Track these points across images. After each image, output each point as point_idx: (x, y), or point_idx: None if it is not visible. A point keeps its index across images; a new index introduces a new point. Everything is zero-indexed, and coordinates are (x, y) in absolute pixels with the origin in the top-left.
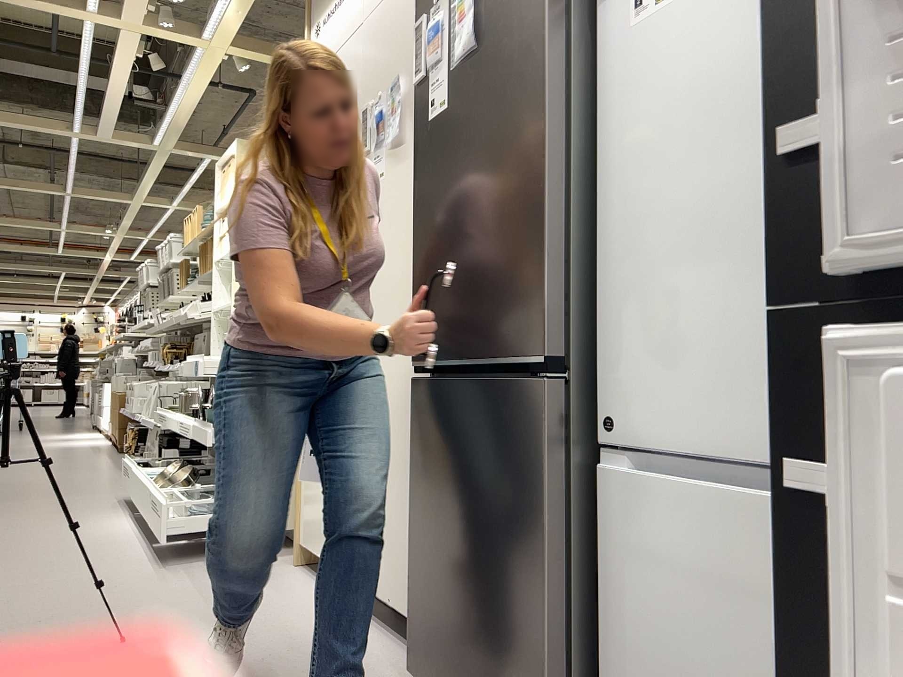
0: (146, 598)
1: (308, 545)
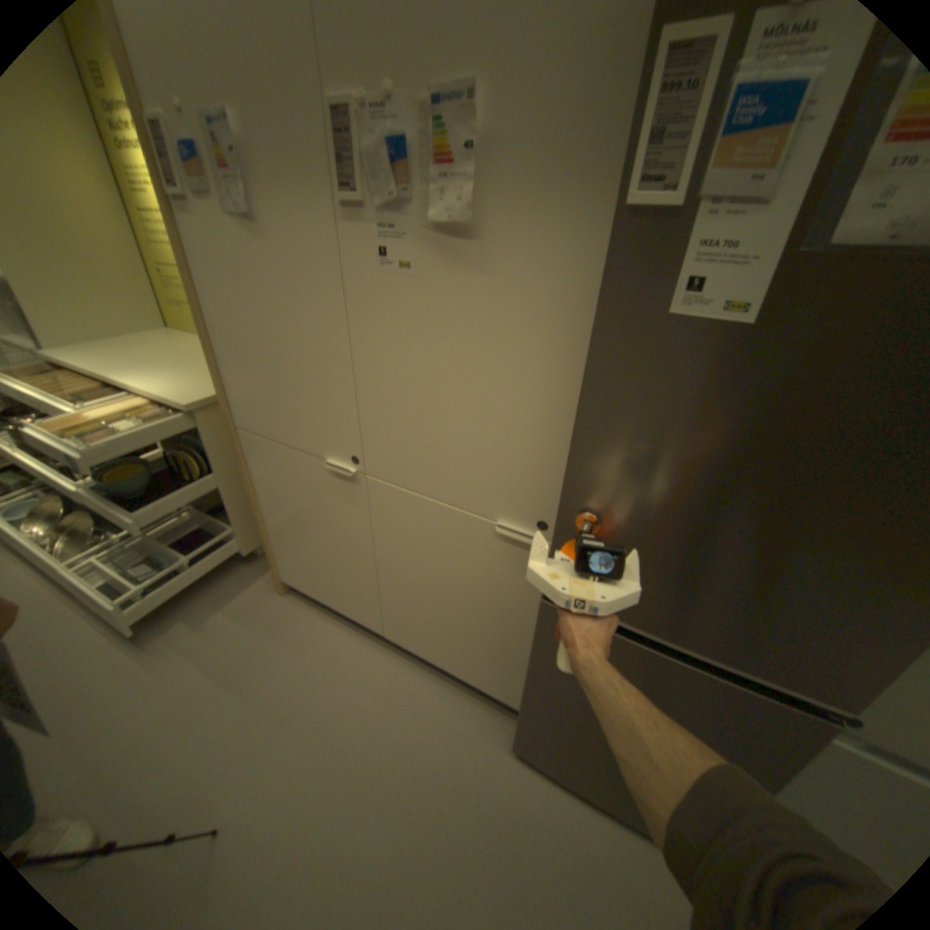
0: (169, 721)
1: (296, 586)
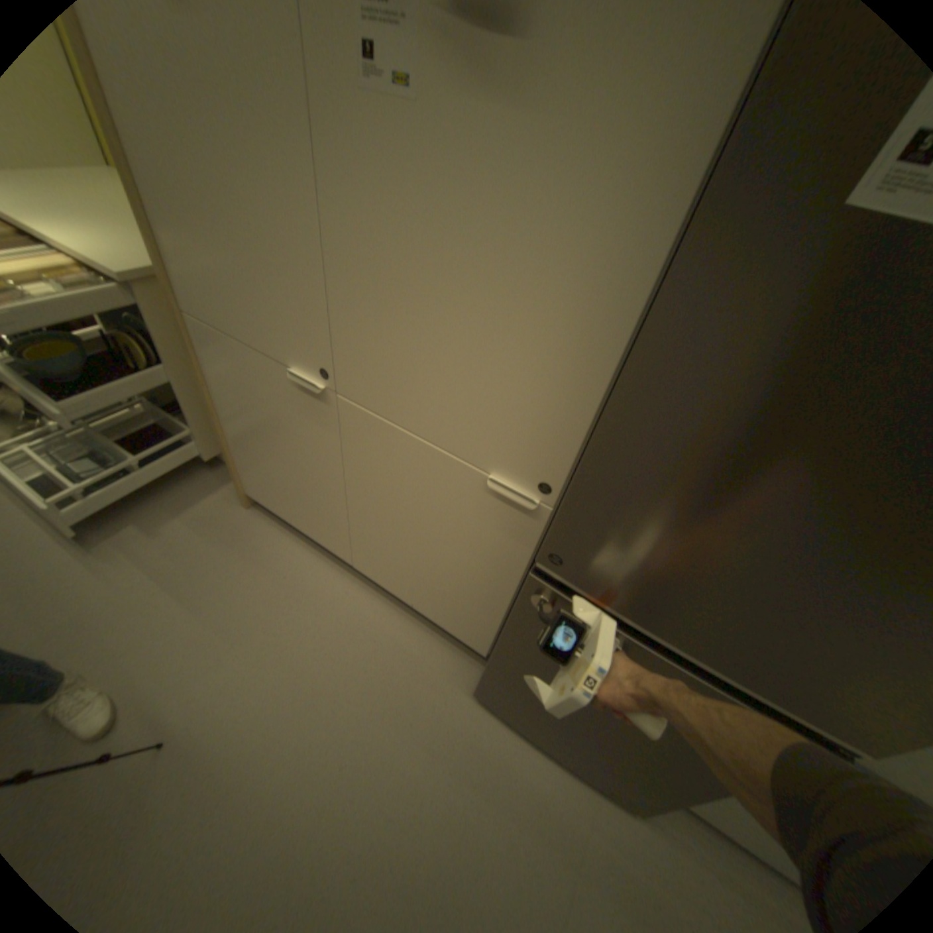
0: (116, 630)
1: (262, 502)
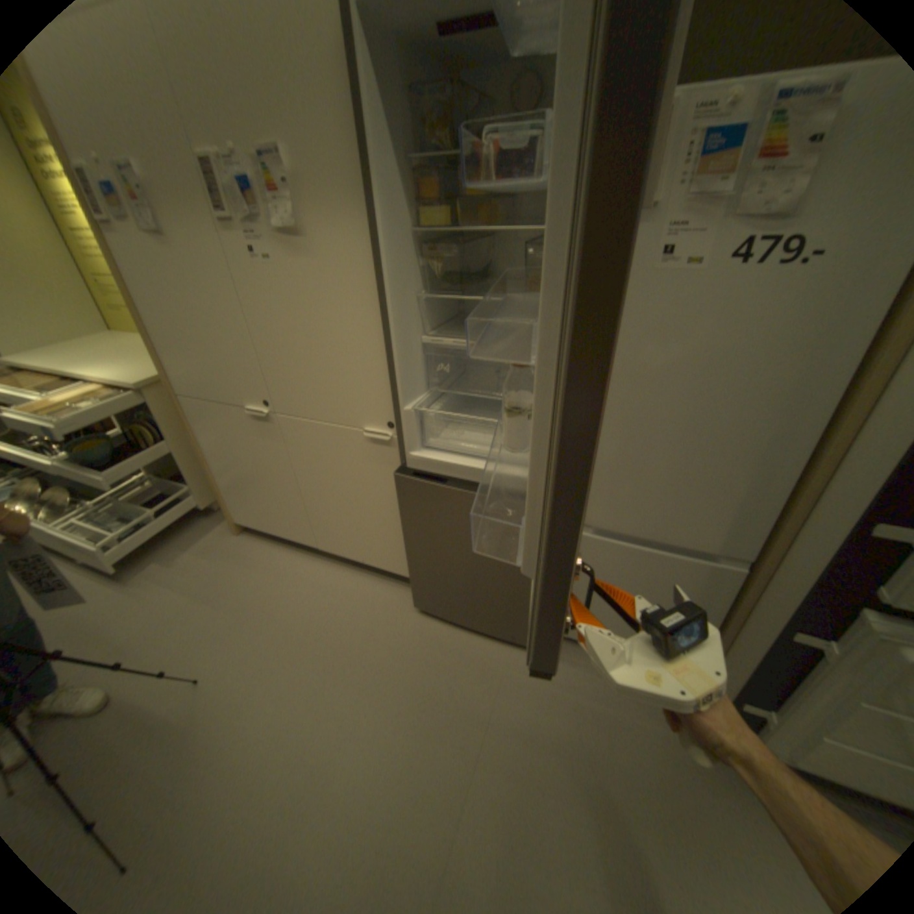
0: (153, 626)
1: (247, 524)
